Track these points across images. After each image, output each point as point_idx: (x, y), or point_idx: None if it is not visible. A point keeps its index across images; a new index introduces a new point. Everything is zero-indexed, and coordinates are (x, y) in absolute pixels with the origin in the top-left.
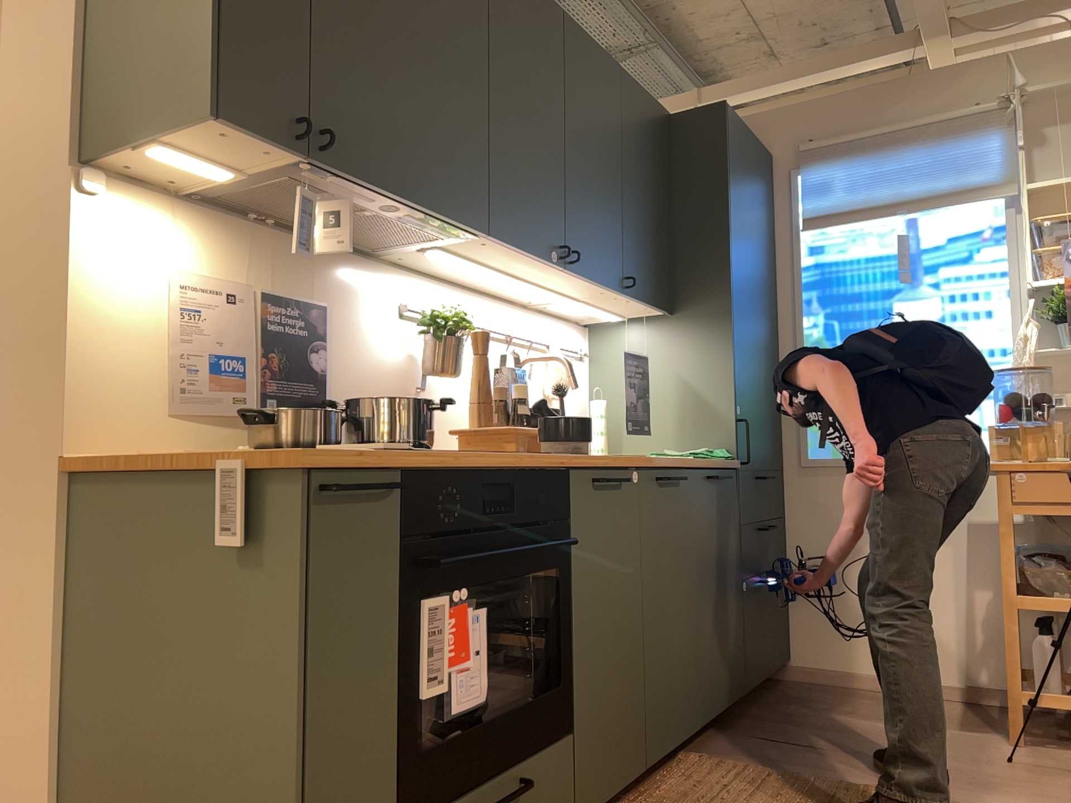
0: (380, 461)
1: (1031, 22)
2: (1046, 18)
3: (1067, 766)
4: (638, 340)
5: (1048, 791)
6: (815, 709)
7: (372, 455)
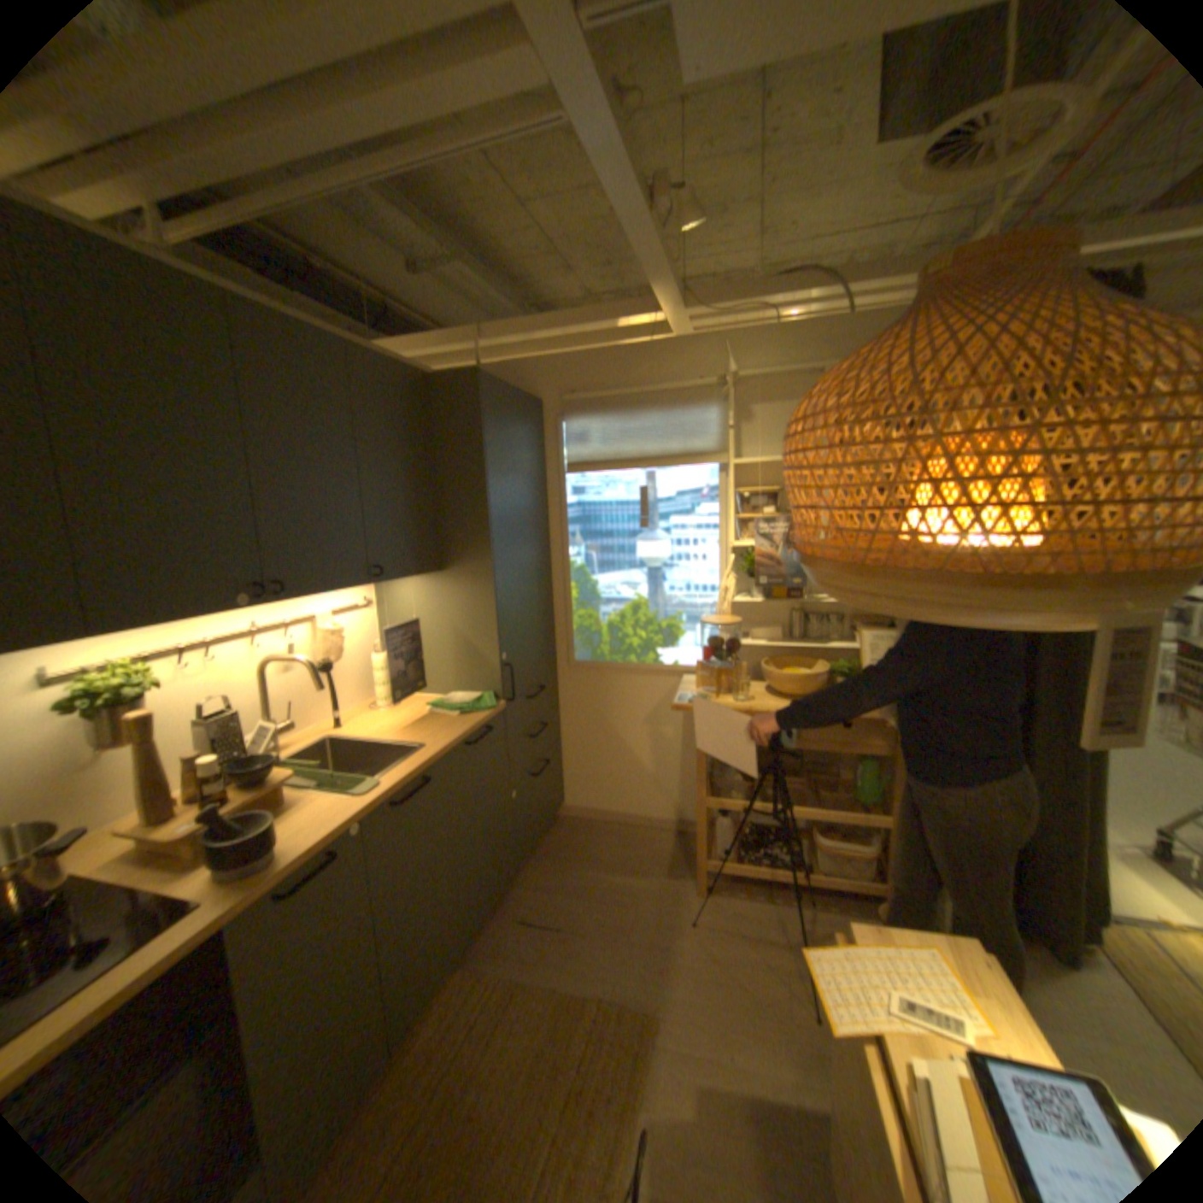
0: None
1: (748, 306)
2: (759, 305)
3: (729, 926)
4: (416, 591)
5: (712, 972)
6: (572, 864)
7: None
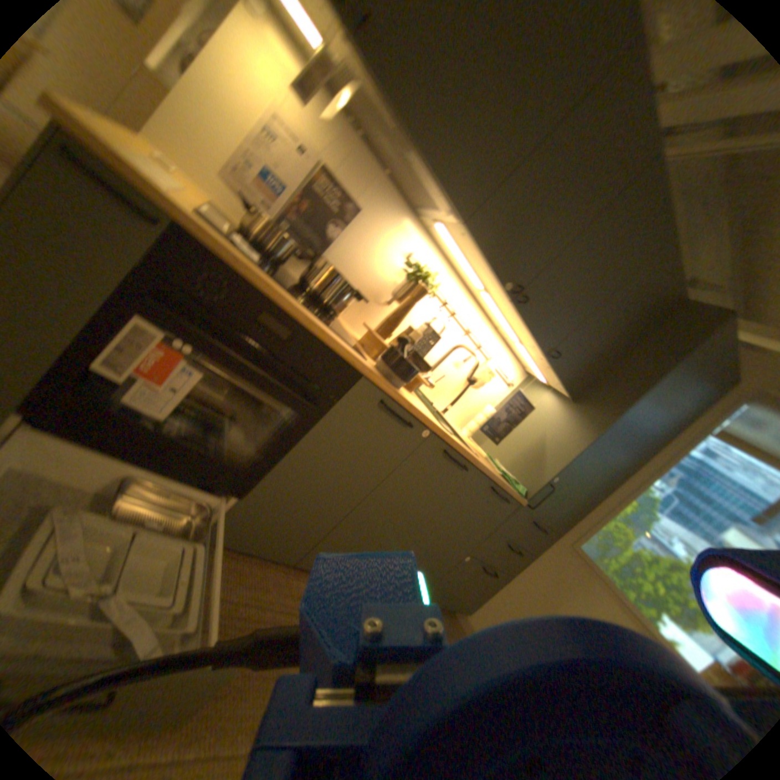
0: (142, 191)
1: None
2: None
3: None
4: (542, 398)
5: None
6: None
7: (155, 192)
